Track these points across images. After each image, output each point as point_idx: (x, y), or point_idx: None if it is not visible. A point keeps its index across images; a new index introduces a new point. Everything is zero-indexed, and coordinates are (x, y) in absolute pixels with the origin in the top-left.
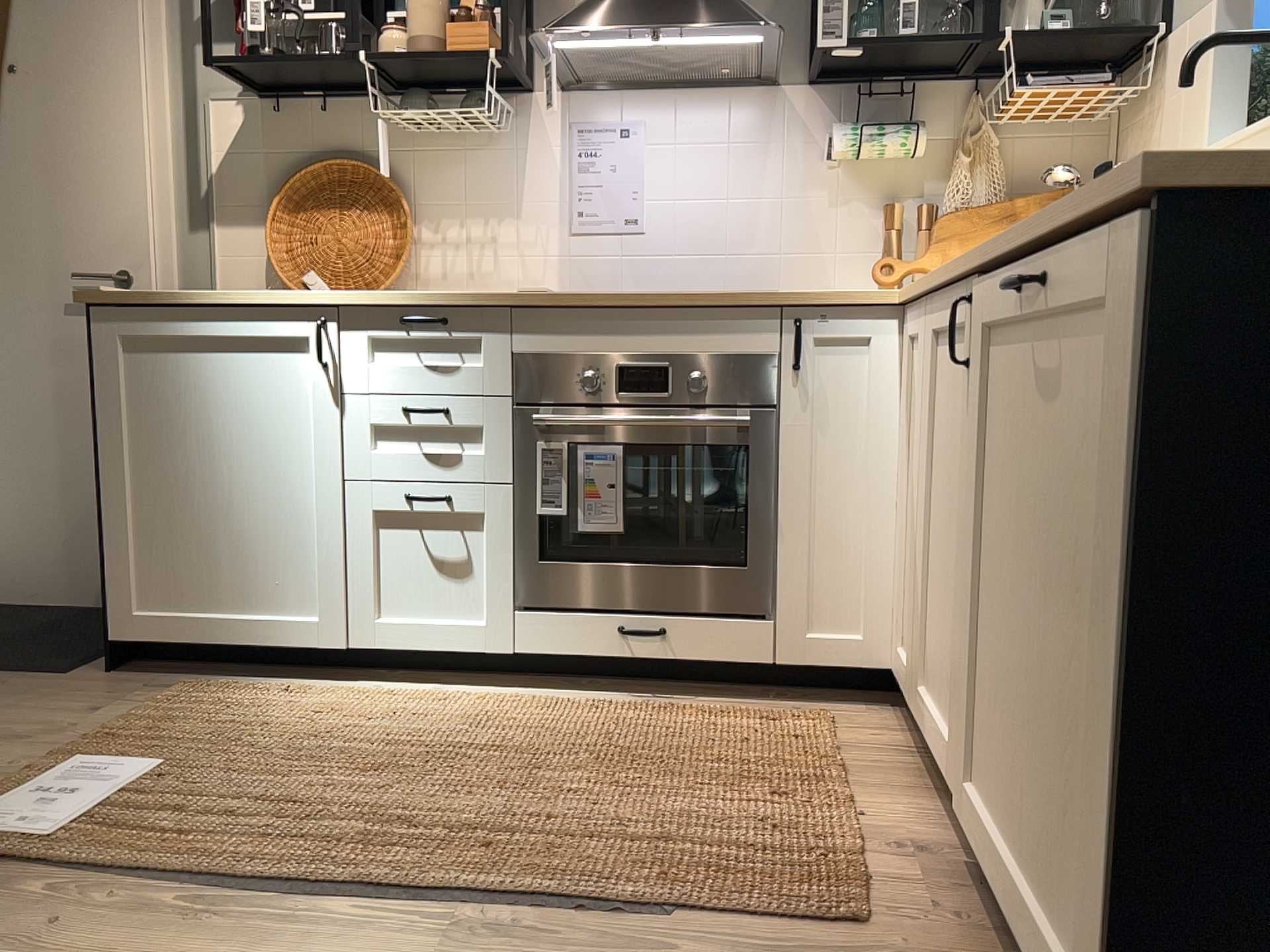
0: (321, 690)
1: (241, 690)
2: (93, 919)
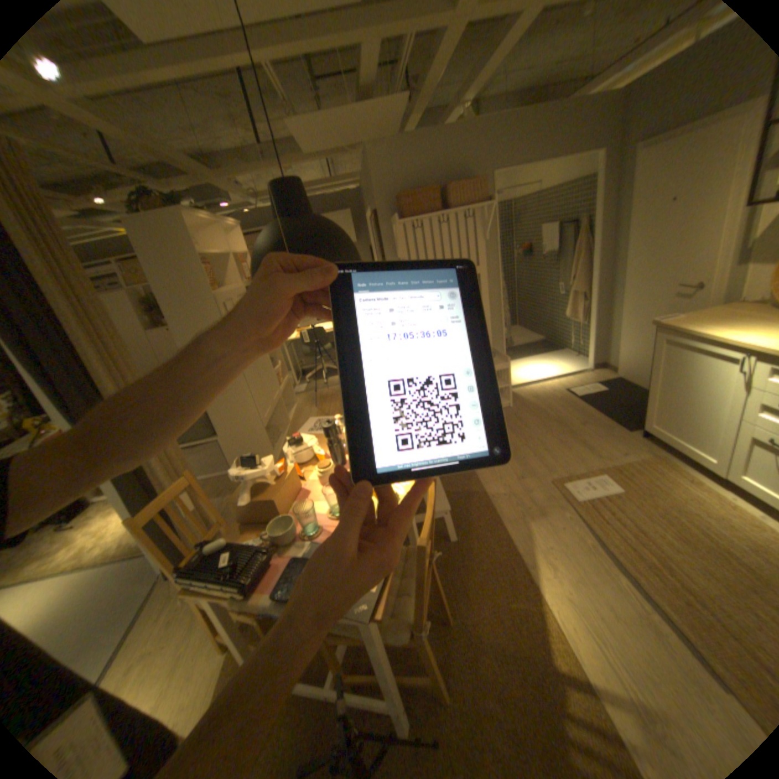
0: (707, 487)
1: (677, 470)
2: (574, 531)
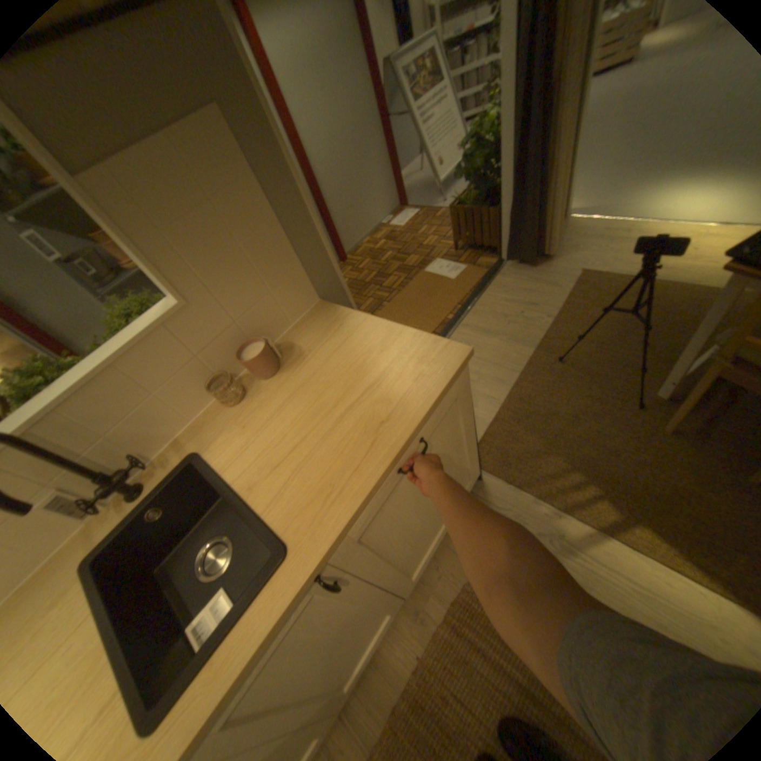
0: None
1: None
2: None
